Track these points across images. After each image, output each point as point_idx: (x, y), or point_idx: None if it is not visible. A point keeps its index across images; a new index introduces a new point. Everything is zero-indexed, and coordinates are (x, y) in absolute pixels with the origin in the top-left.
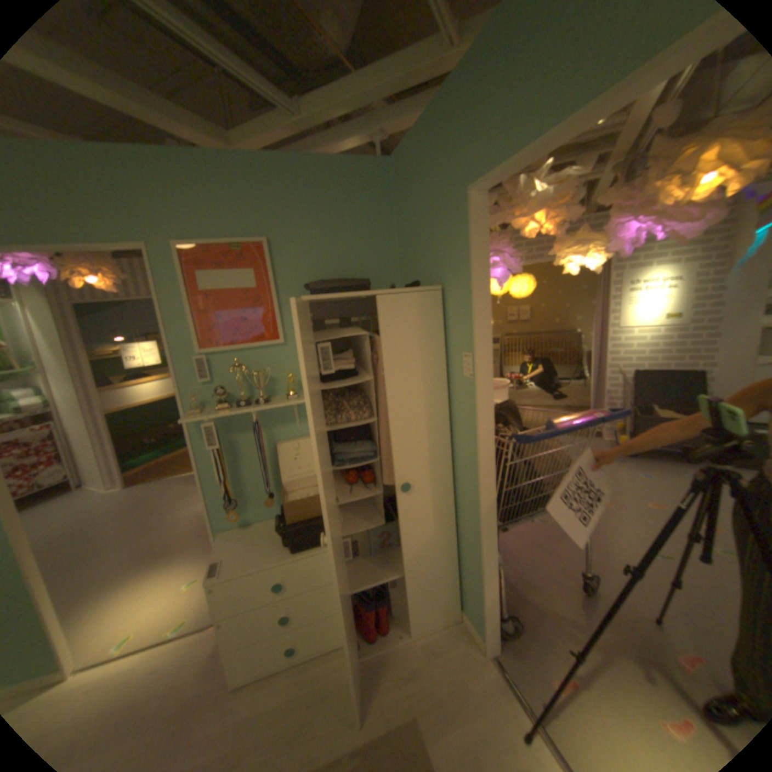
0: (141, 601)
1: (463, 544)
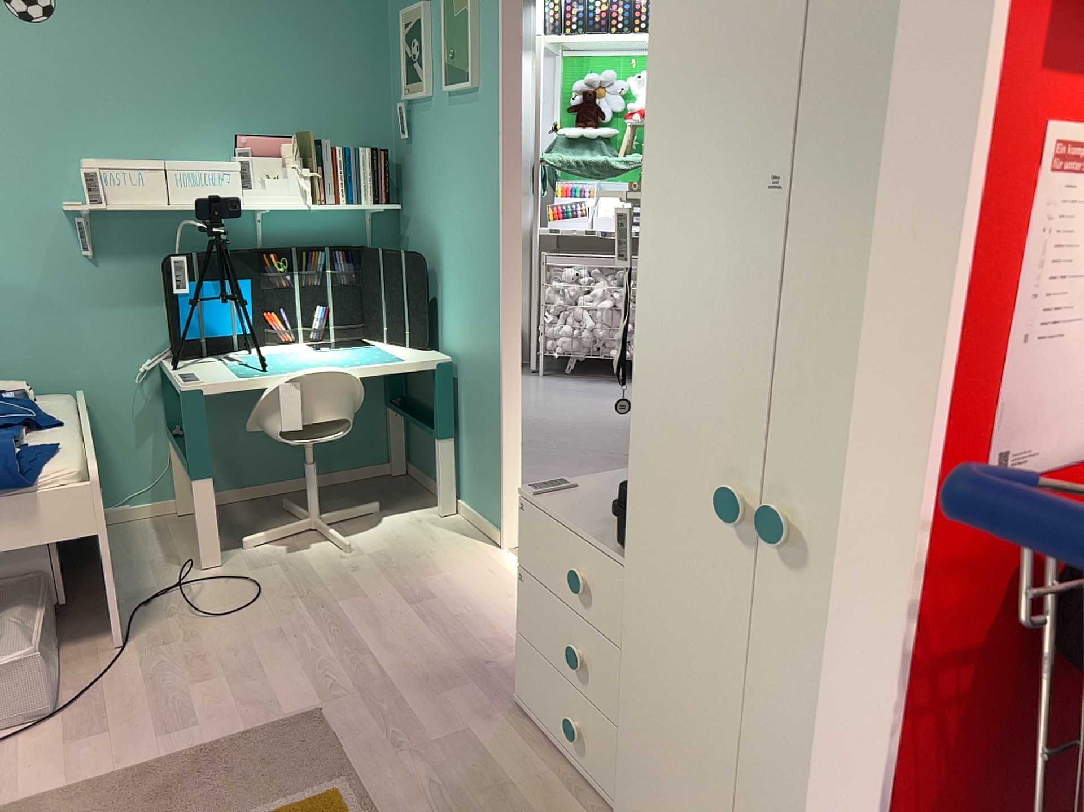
0: None
1: None
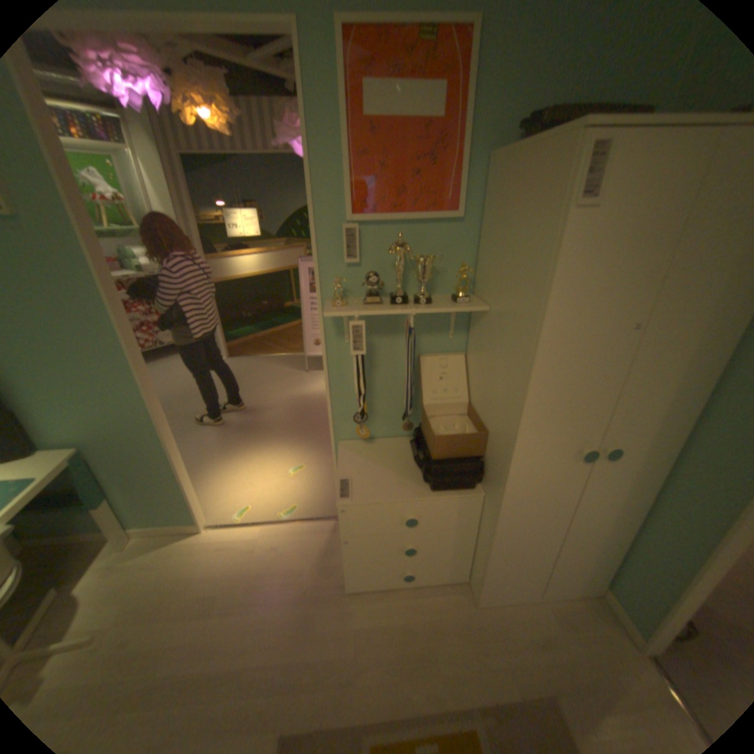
0: (254, 474)
1: (654, 529)
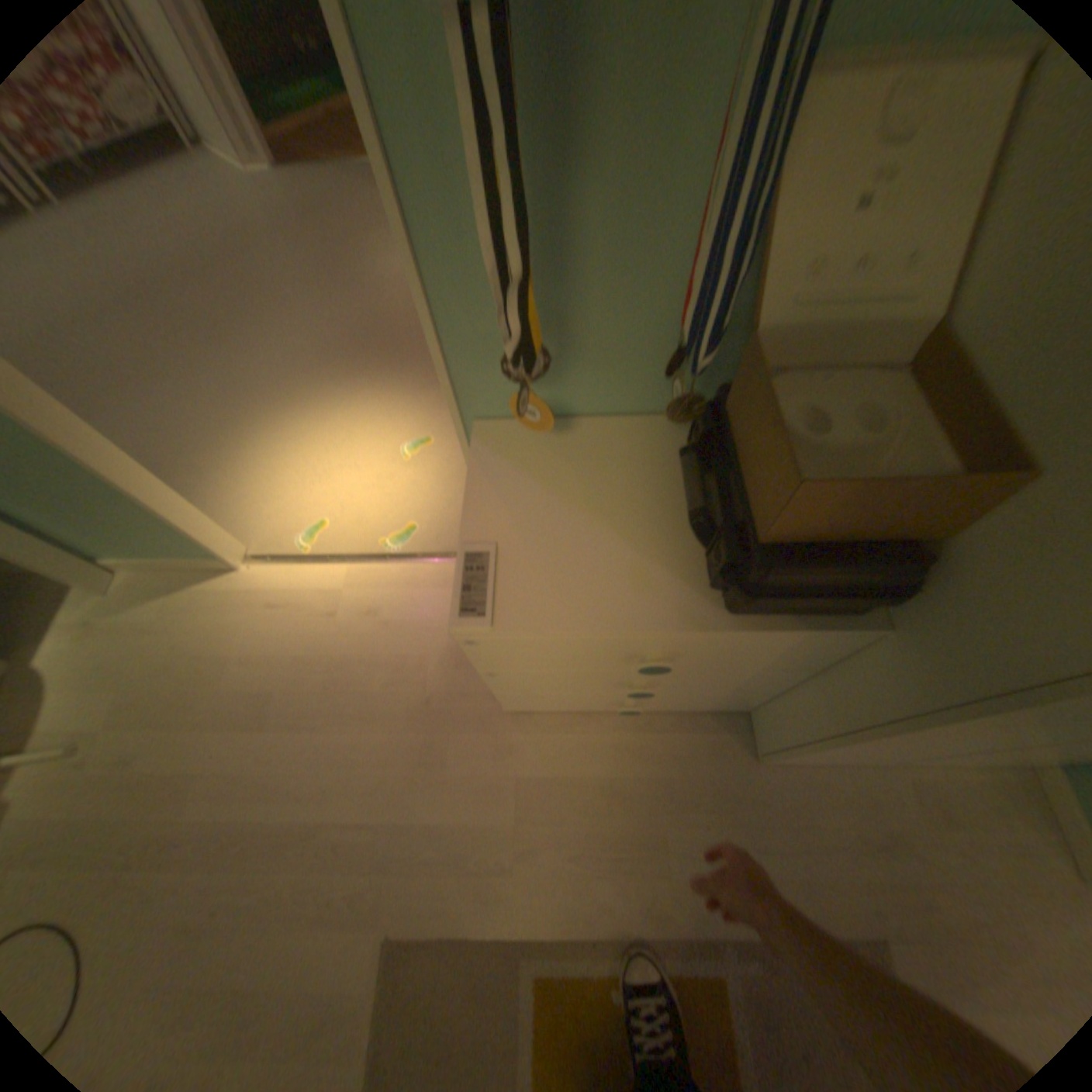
0: (332, 450)
1: None
